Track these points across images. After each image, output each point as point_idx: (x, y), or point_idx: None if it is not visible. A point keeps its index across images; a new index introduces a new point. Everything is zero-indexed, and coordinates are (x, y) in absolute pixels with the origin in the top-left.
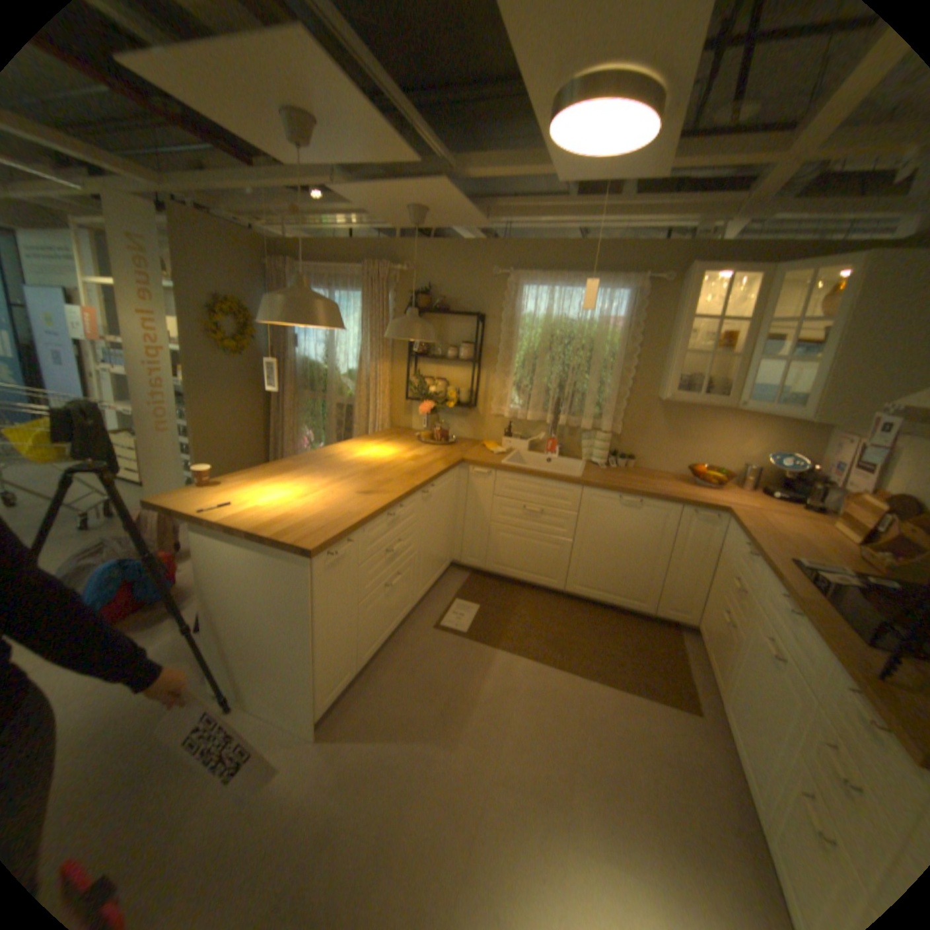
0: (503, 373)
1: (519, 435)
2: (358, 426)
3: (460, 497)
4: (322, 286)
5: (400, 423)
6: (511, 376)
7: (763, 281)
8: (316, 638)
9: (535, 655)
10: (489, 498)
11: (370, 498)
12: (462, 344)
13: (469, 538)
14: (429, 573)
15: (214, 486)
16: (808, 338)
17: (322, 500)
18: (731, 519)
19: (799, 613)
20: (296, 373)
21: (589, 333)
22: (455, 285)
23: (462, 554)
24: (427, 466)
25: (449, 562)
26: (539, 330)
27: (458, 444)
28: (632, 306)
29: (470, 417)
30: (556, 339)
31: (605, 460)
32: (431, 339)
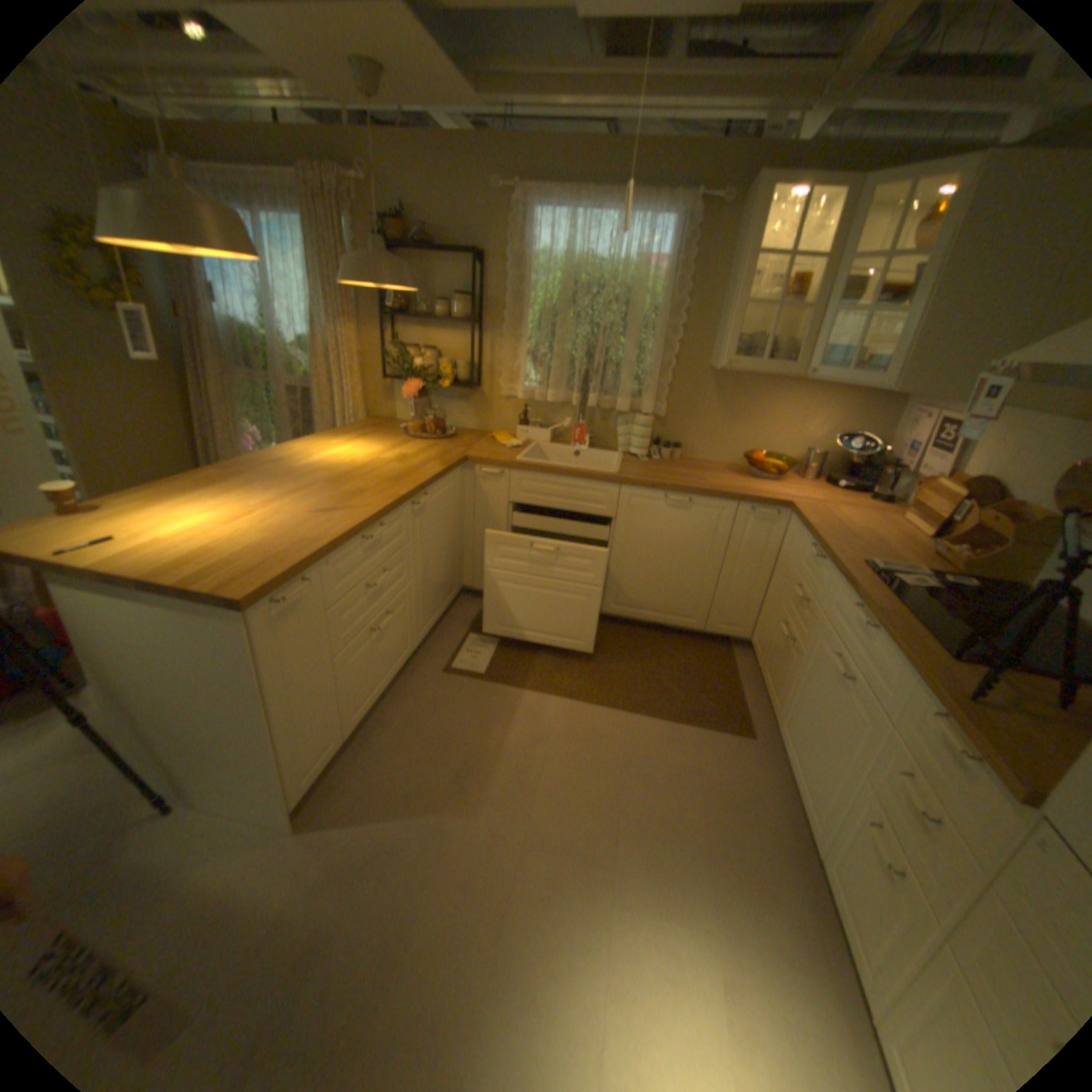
0: (513, 338)
1: (538, 422)
2: (320, 417)
3: (466, 507)
4: (237, 204)
5: (379, 412)
6: (524, 341)
7: (846, 201)
8: (271, 715)
9: (568, 691)
10: (503, 506)
11: (333, 517)
12: (454, 296)
13: (481, 558)
14: (433, 606)
15: (87, 513)
16: (895, 282)
17: (261, 524)
18: (792, 515)
19: (874, 625)
20: (218, 343)
21: (624, 278)
22: (438, 205)
23: (475, 578)
24: (416, 469)
25: (458, 590)
26: (558, 275)
27: (459, 437)
28: (680, 238)
29: (473, 401)
30: (581, 287)
31: (646, 451)
32: (407, 285)
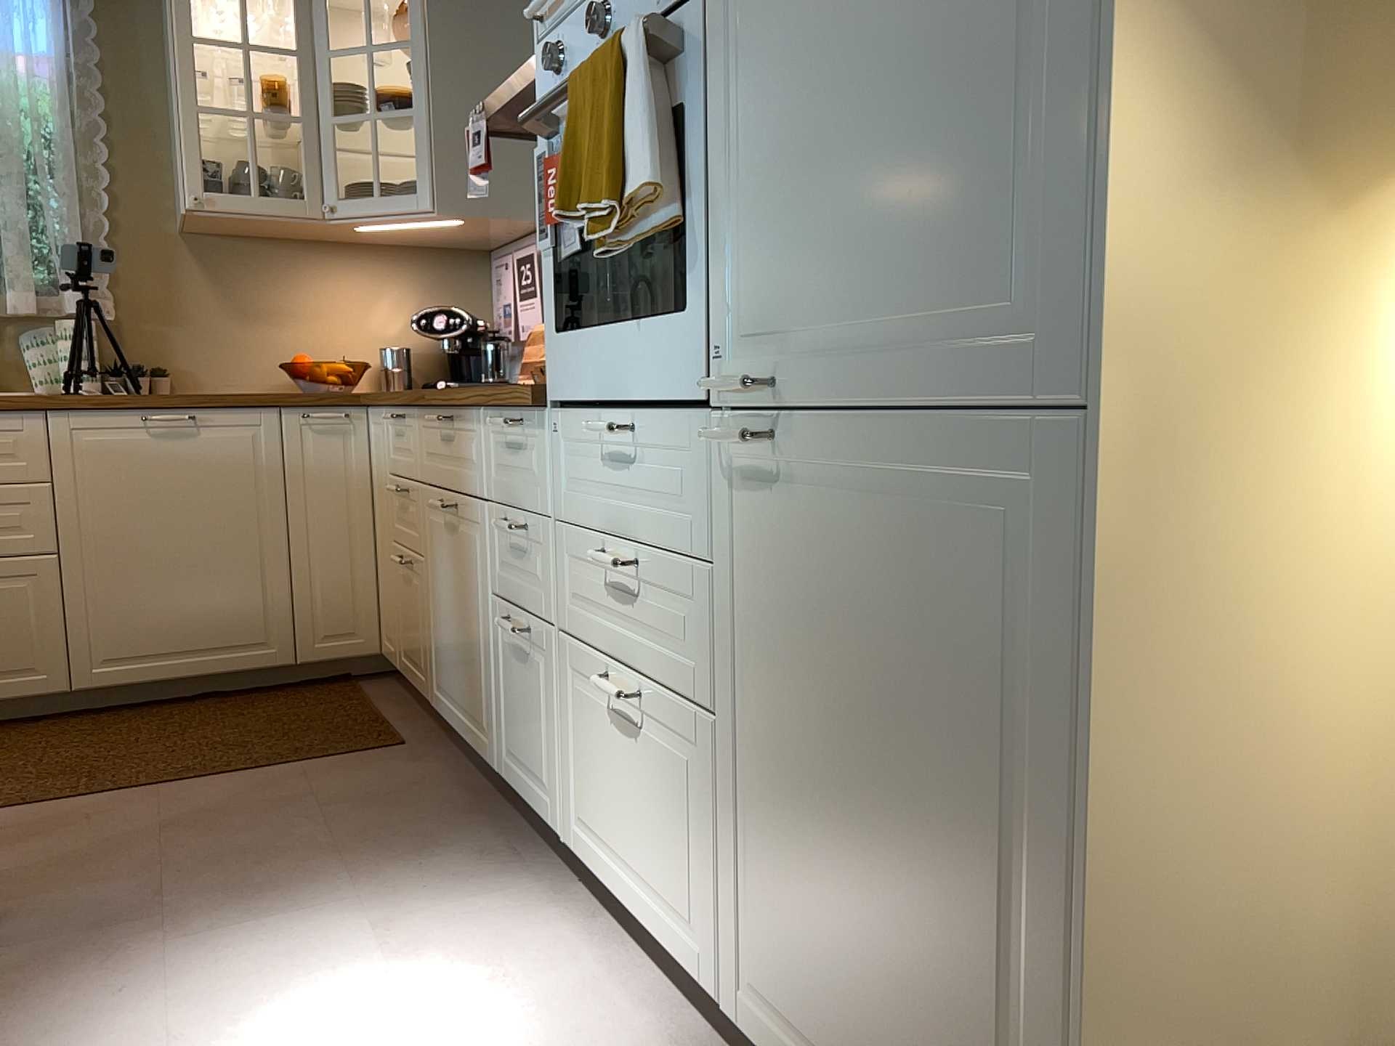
0: None
1: None
2: None
3: None
4: None
5: None
6: None
7: None
8: None
9: (16, 800)
10: None
11: None
12: None
13: None
14: None
15: None
16: (392, 87)
17: None
18: (368, 412)
19: (446, 416)
20: None
21: None
22: None
23: None
24: None
25: None
26: None
27: None
28: (62, 28)
29: None
30: None
31: (98, 383)
32: None
